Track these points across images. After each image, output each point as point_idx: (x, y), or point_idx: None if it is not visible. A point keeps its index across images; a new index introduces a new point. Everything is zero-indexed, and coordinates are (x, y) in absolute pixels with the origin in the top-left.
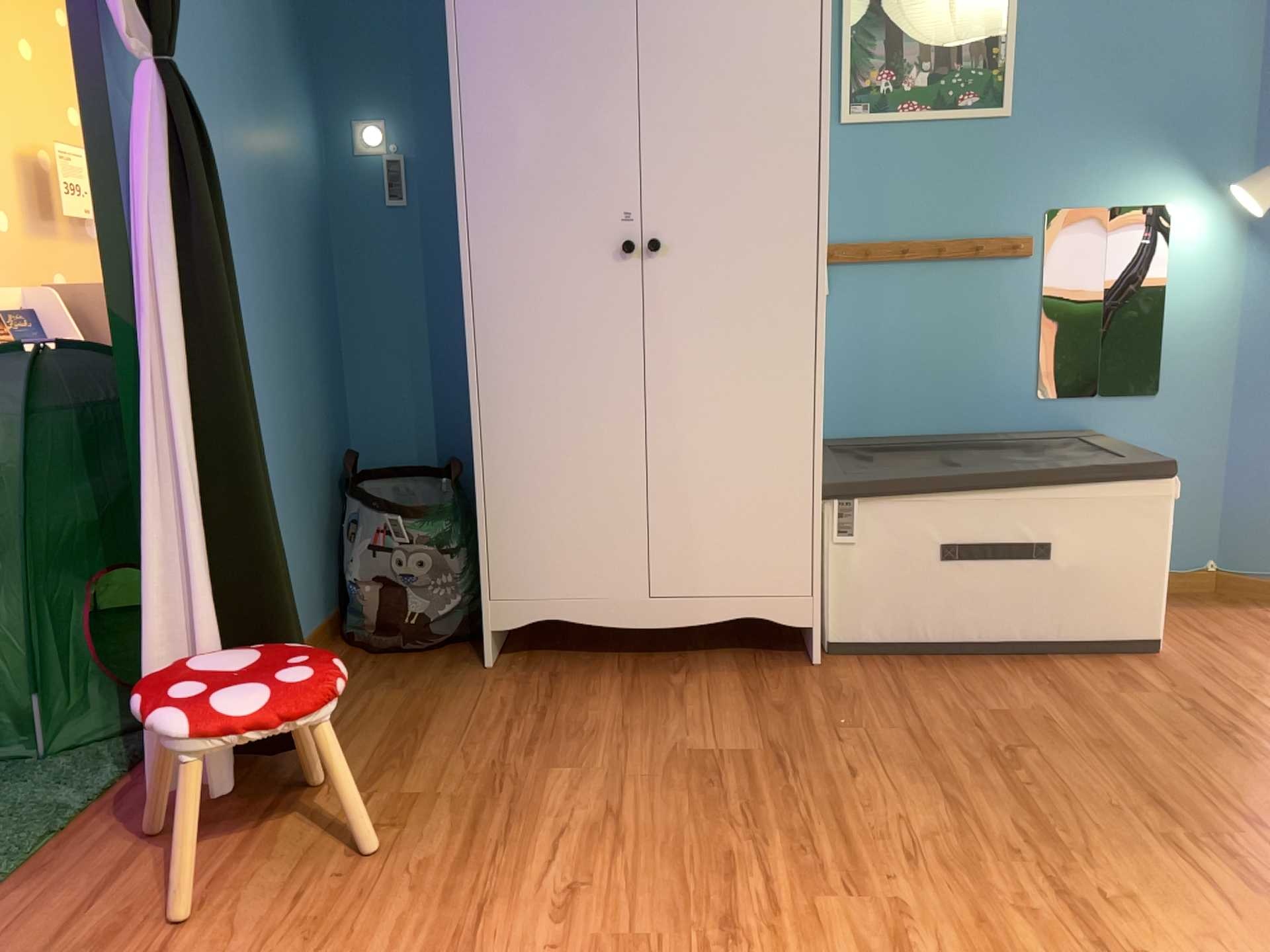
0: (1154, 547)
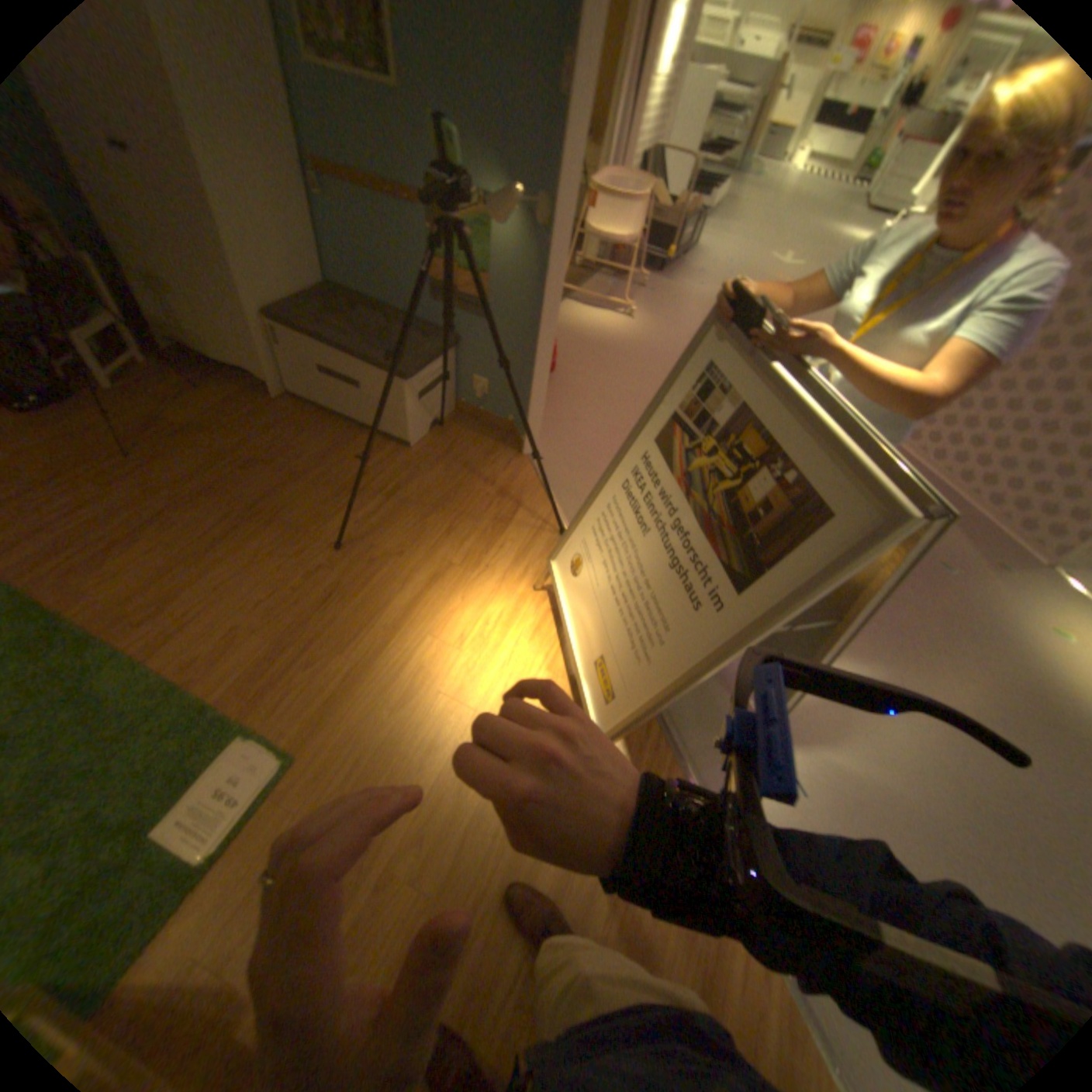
0: (396, 404)
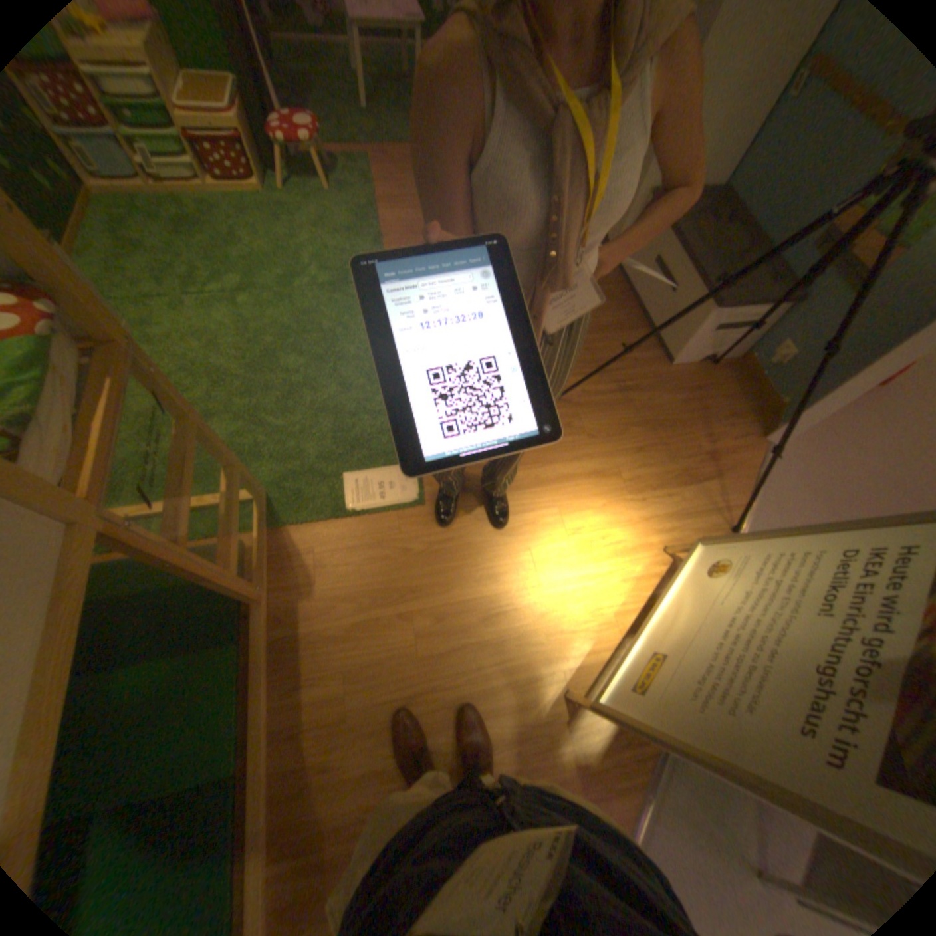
0: (694, 324)
